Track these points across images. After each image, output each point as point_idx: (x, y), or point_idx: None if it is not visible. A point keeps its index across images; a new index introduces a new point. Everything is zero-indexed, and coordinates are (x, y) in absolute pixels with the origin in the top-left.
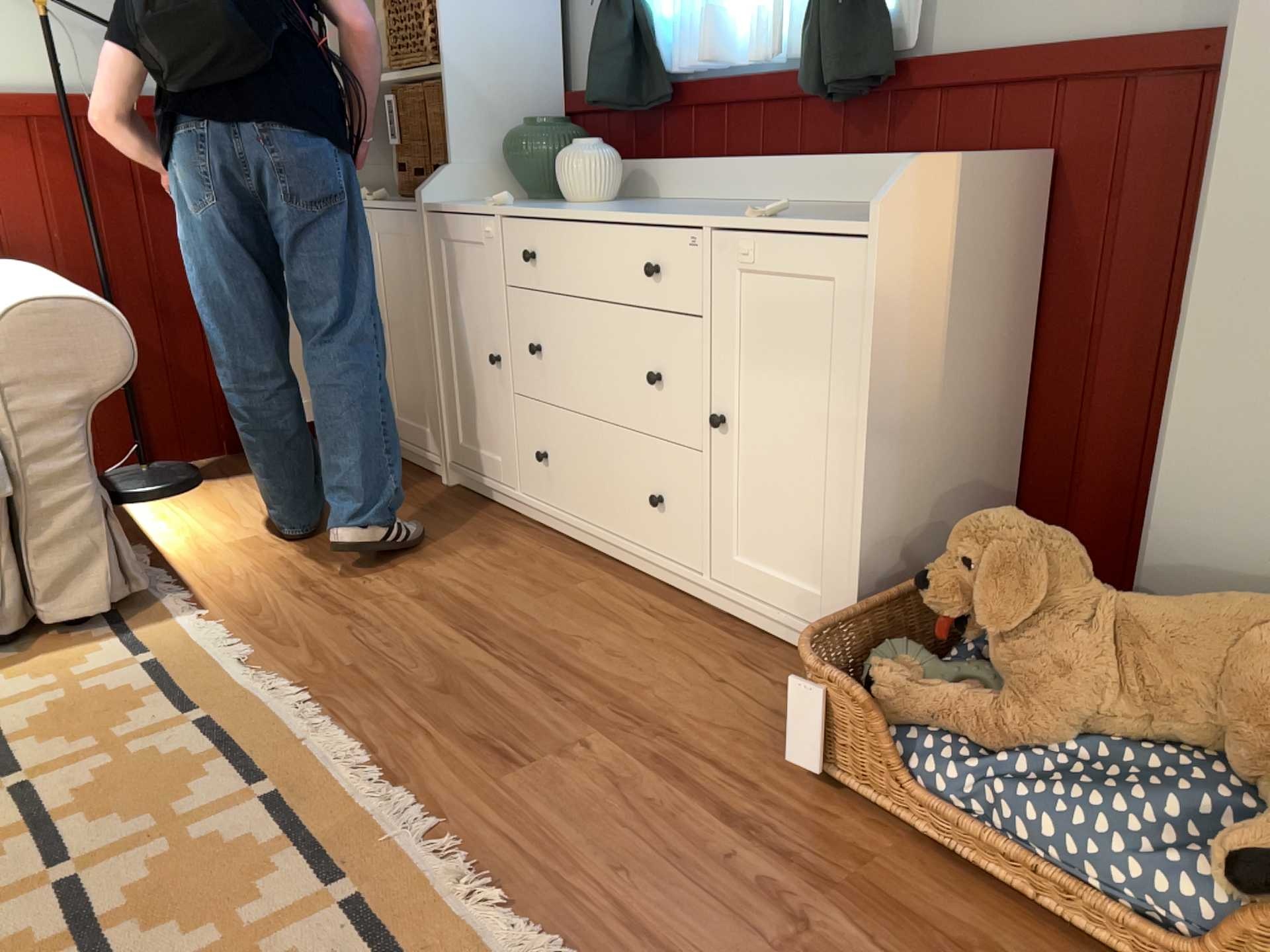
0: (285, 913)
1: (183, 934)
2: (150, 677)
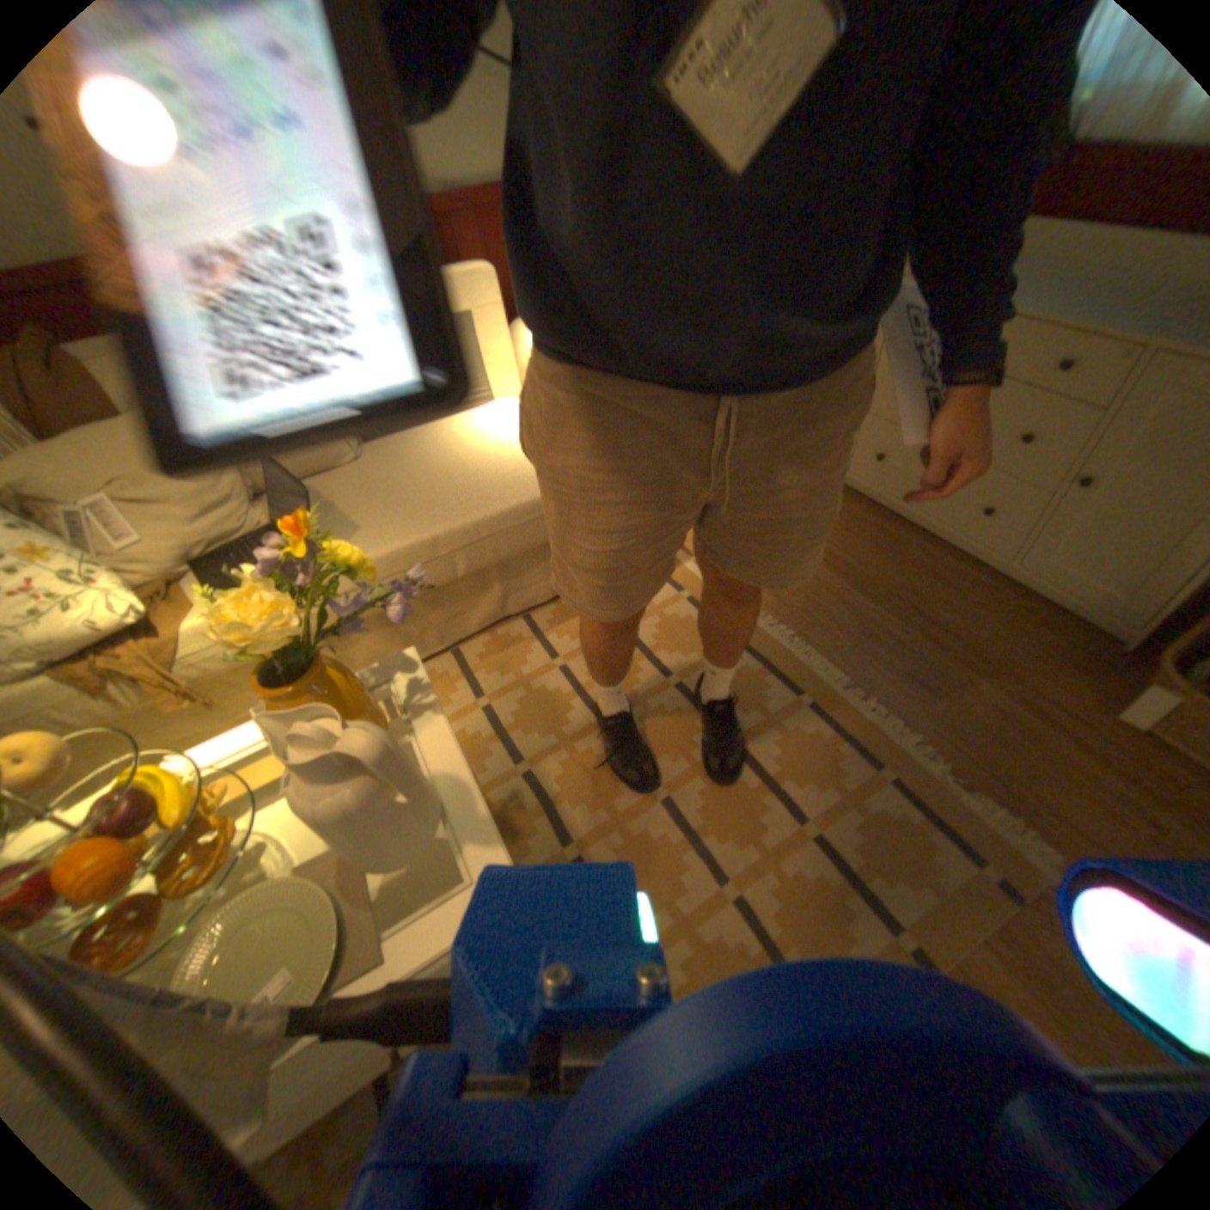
0: (864, 786)
1: (818, 792)
2: (695, 610)
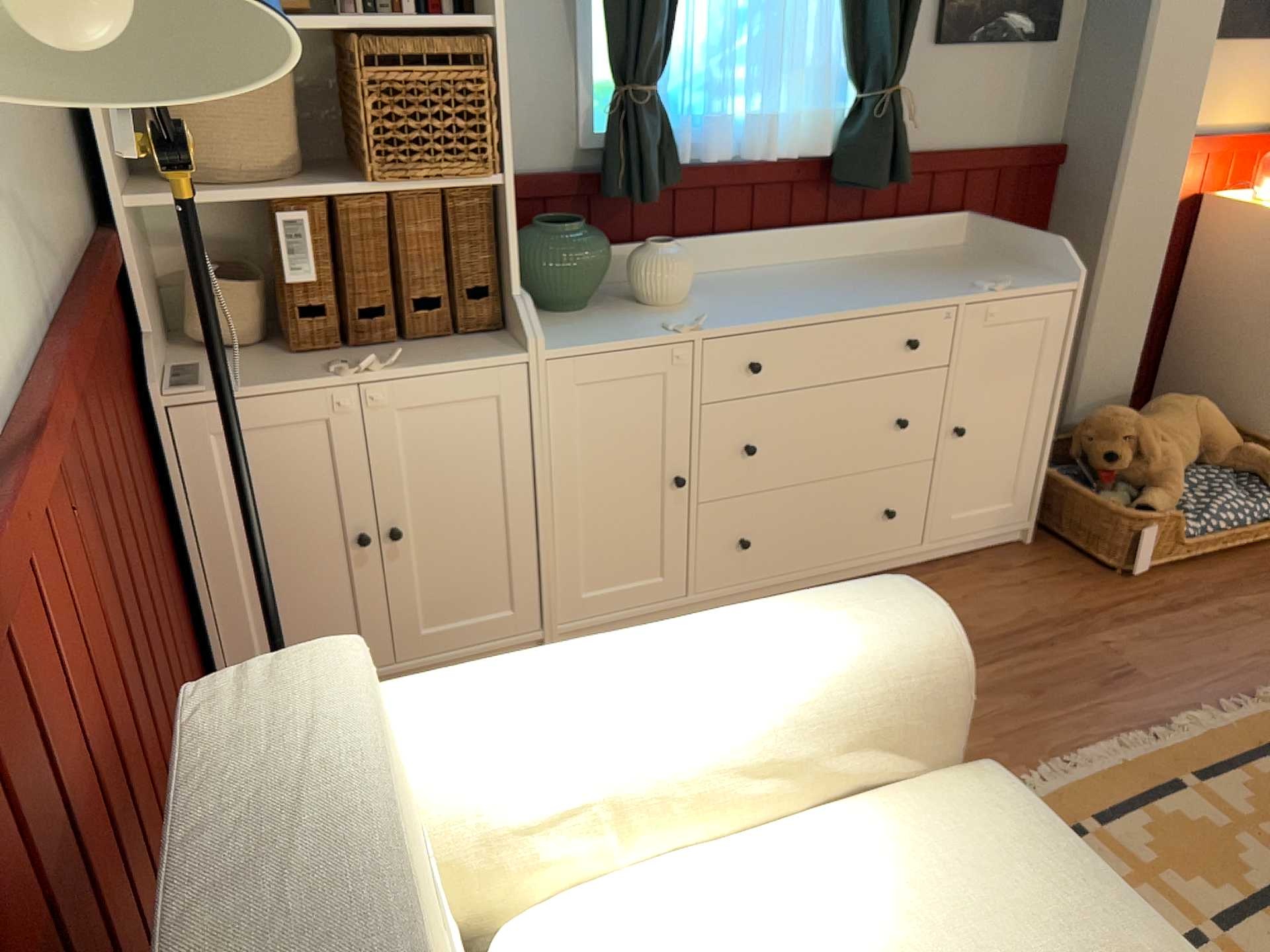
0: None
1: None
2: None
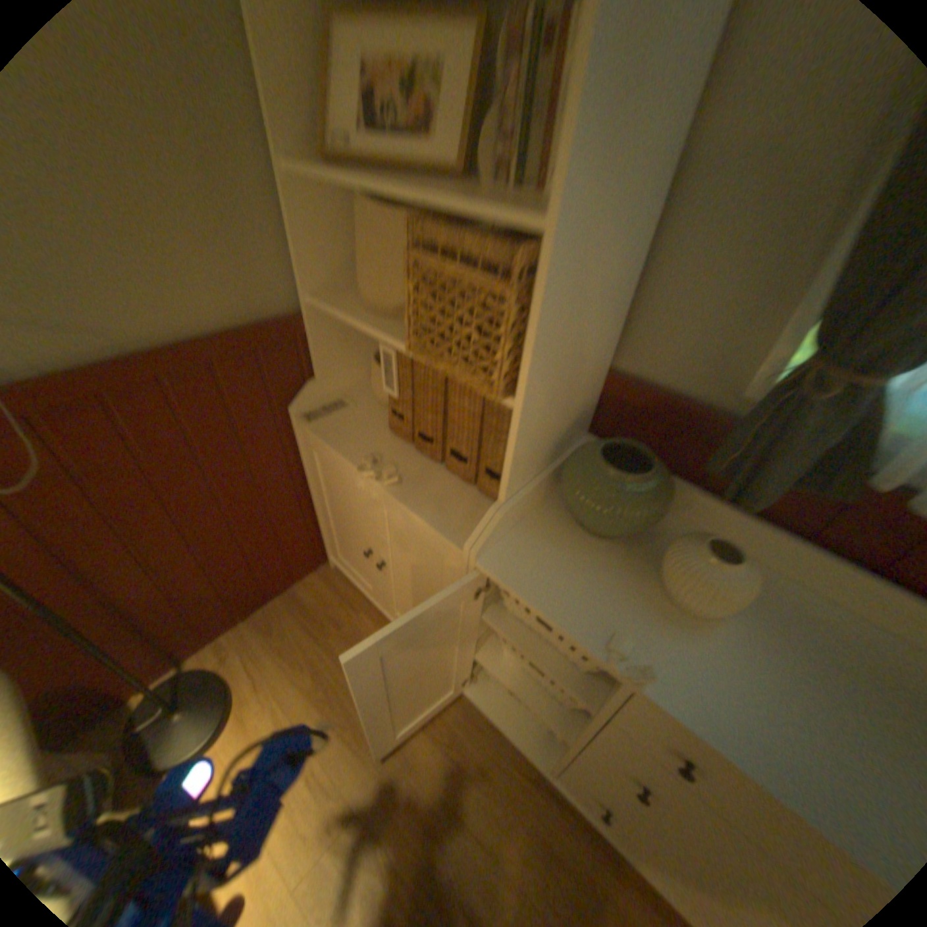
0: None
1: None
2: None
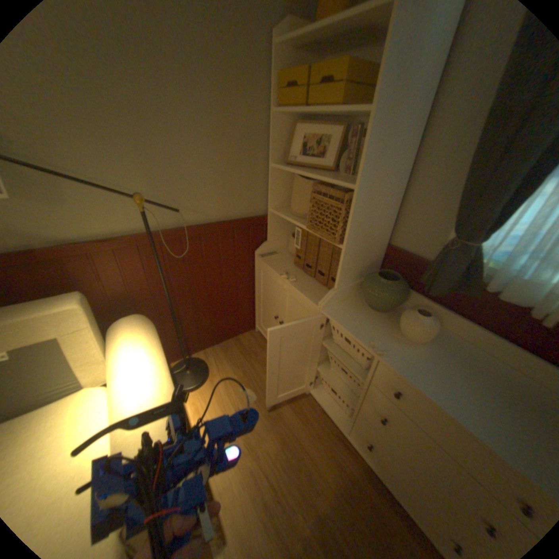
0: None
1: None
2: None
